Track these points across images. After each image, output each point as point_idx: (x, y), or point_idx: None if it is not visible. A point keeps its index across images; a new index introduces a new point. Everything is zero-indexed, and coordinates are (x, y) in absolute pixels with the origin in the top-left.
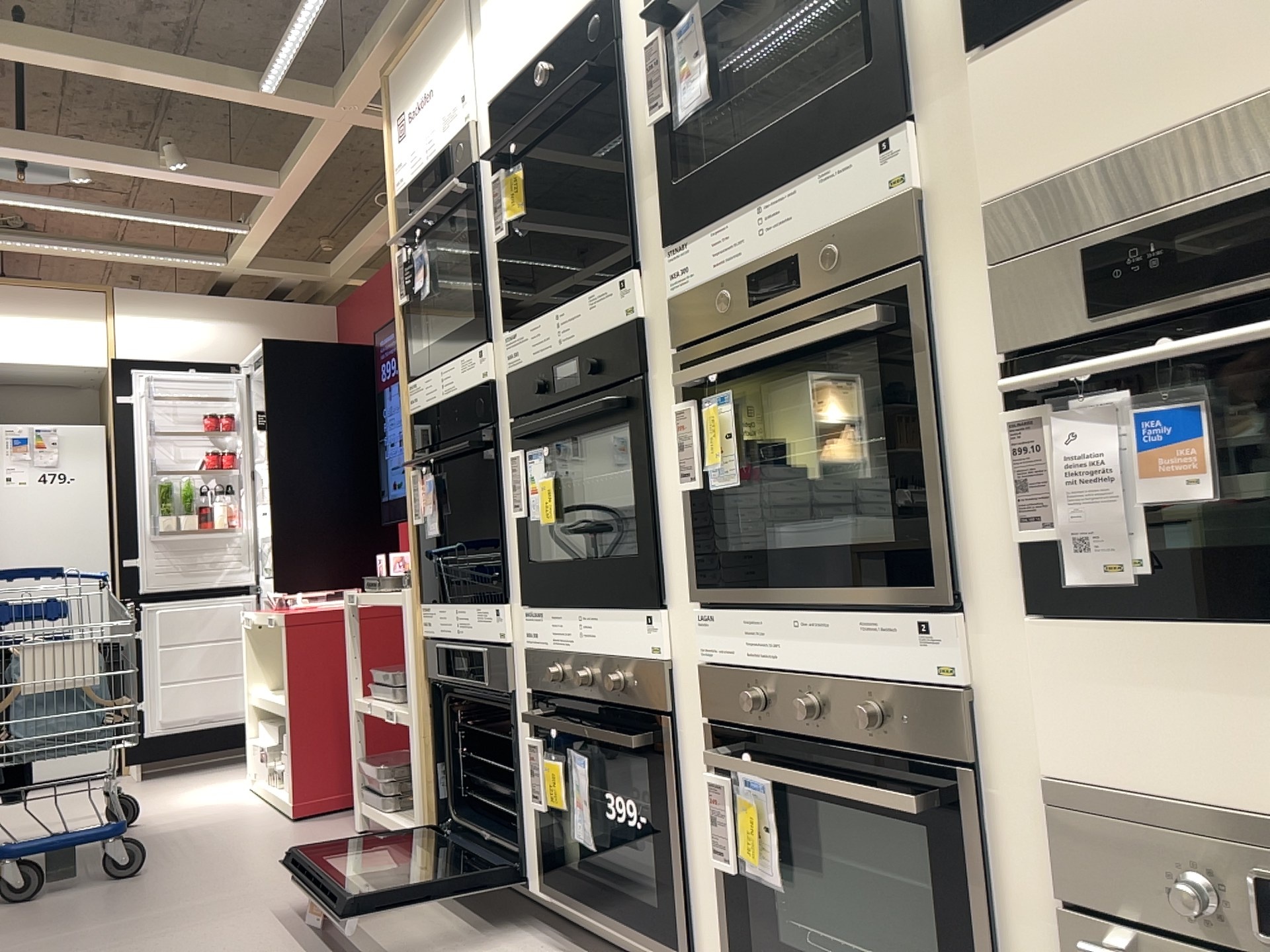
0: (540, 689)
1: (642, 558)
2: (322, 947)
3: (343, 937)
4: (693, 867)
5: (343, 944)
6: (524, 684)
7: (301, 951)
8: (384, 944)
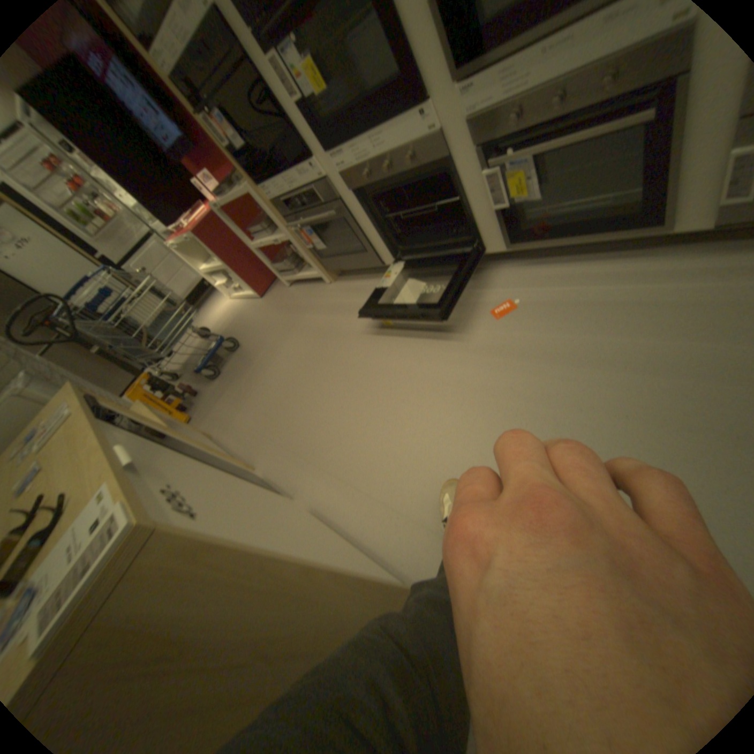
0: (358, 186)
1: (404, 73)
2: (333, 326)
3: (334, 318)
4: (477, 215)
5: (338, 320)
6: (344, 190)
7: (328, 331)
8: (351, 312)
